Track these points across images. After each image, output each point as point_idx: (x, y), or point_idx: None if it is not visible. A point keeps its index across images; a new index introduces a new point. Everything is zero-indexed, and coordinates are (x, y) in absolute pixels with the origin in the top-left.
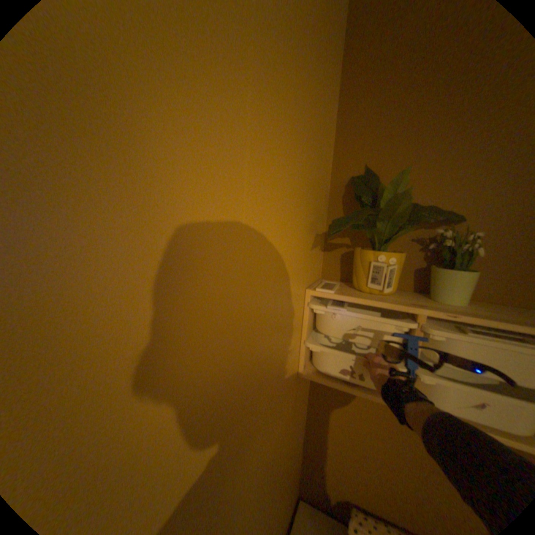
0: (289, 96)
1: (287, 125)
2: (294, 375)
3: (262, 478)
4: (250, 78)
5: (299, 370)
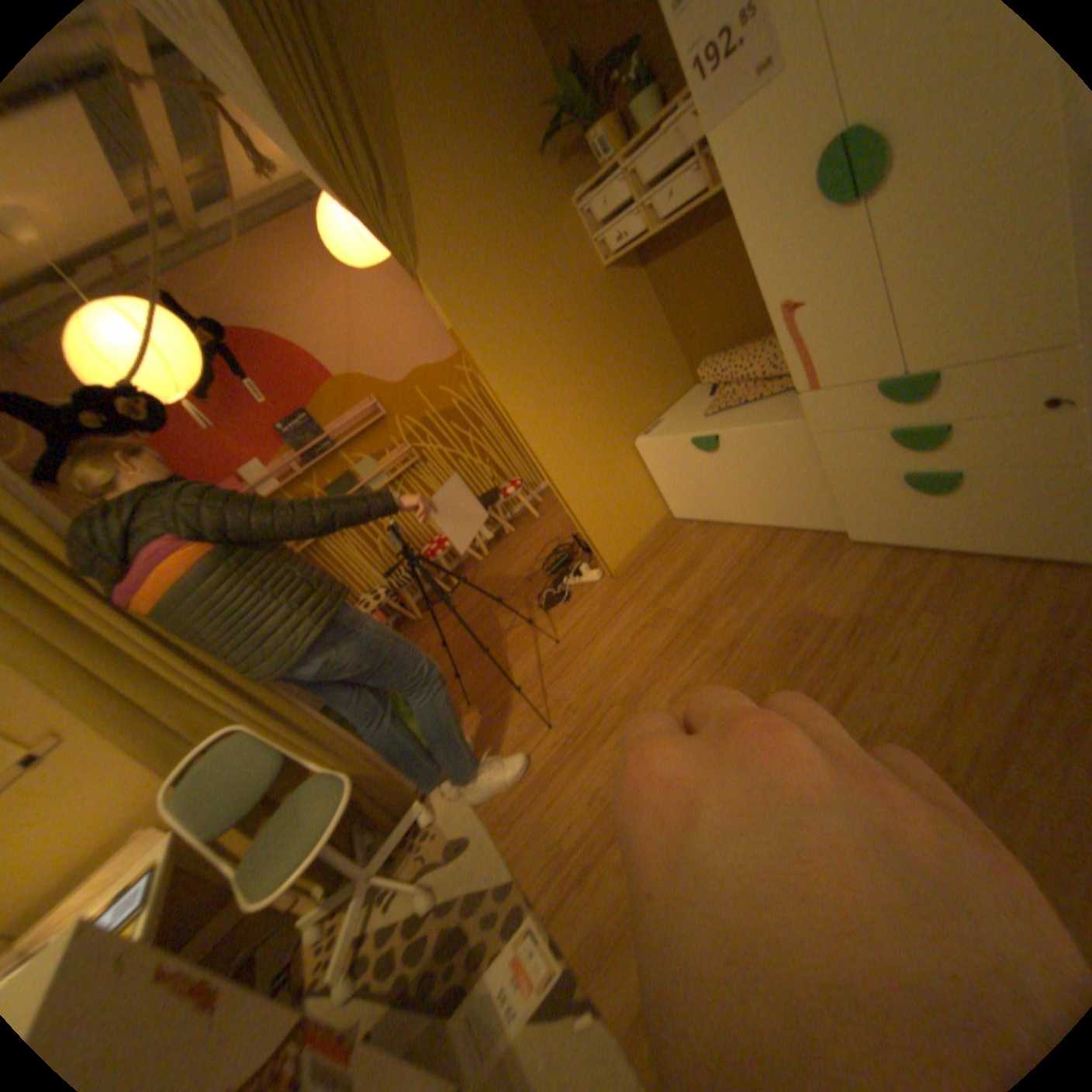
0: (468, 107)
1: (476, 121)
2: (596, 264)
3: (581, 319)
4: (447, 136)
5: (601, 260)
